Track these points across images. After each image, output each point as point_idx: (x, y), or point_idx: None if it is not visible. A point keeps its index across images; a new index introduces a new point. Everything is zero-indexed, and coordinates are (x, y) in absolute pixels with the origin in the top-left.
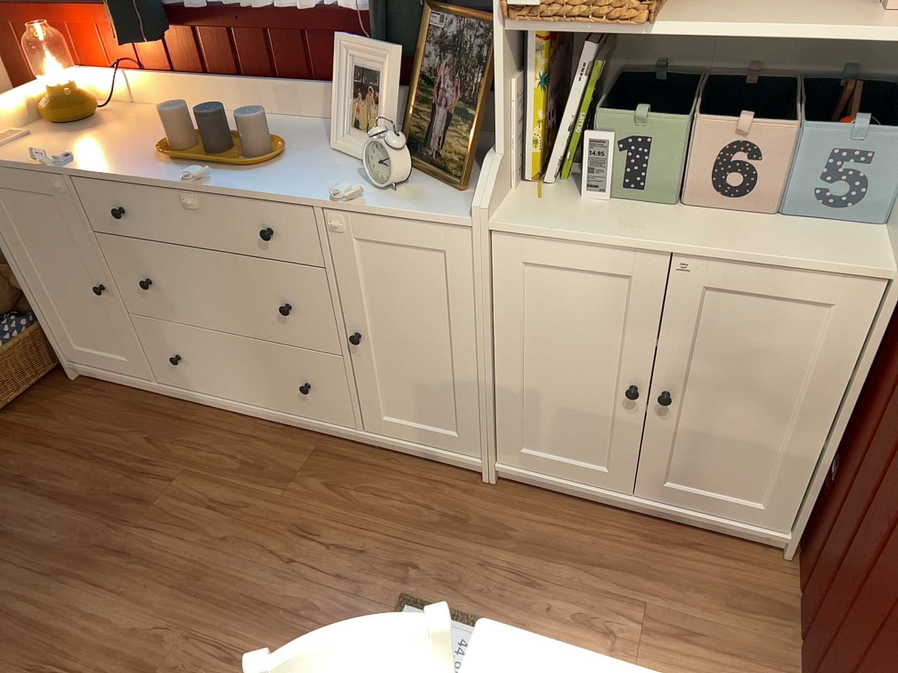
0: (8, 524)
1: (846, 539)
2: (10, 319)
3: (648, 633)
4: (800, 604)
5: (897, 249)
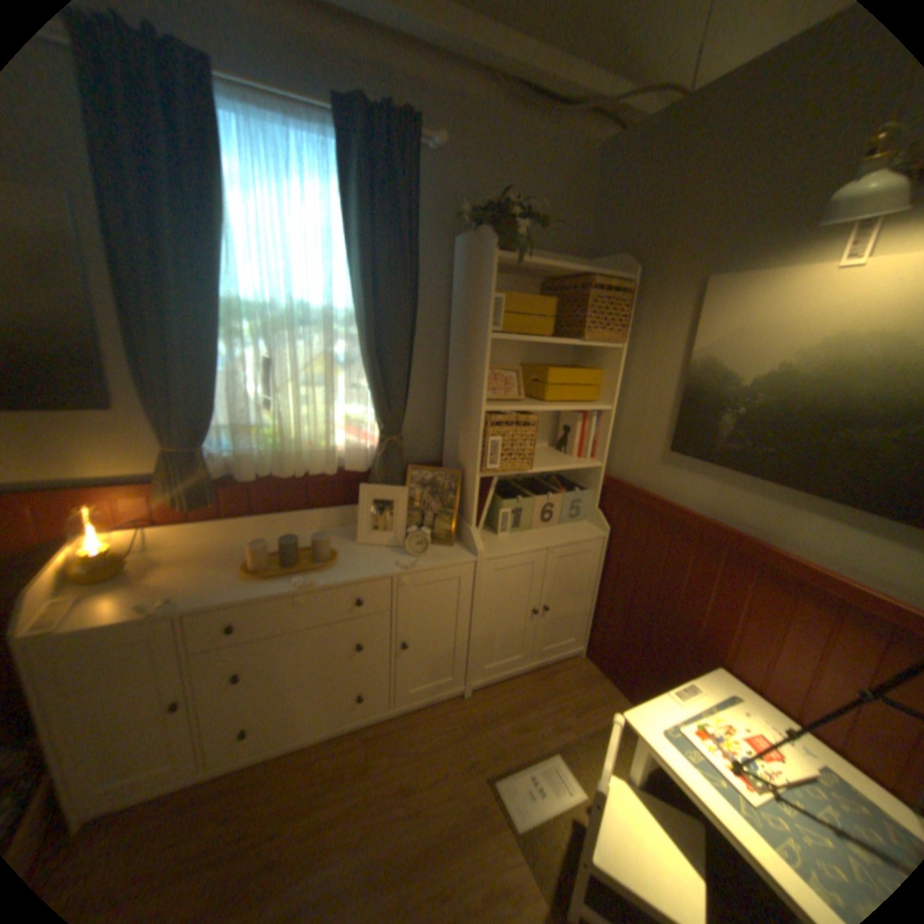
0: None
1: (618, 634)
2: None
3: (577, 720)
4: (600, 674)
5: (598, 529)
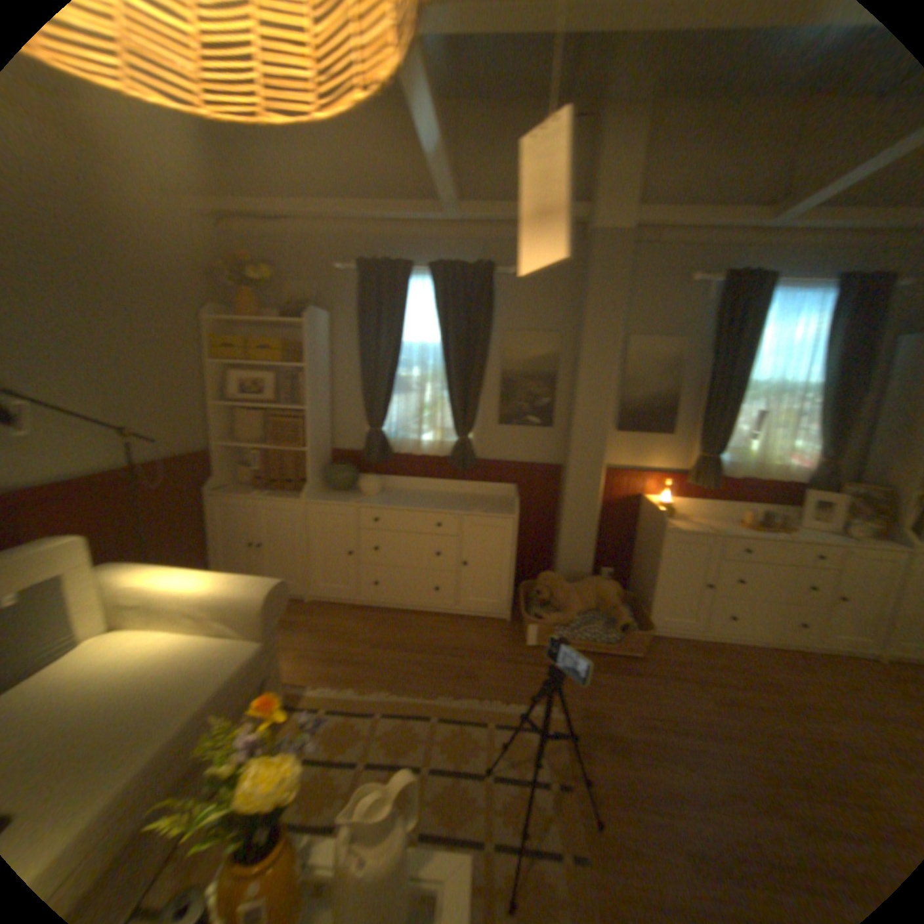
0: (738, 704)
1: None
2: (622, 607)
3: None
4: None
5: None
